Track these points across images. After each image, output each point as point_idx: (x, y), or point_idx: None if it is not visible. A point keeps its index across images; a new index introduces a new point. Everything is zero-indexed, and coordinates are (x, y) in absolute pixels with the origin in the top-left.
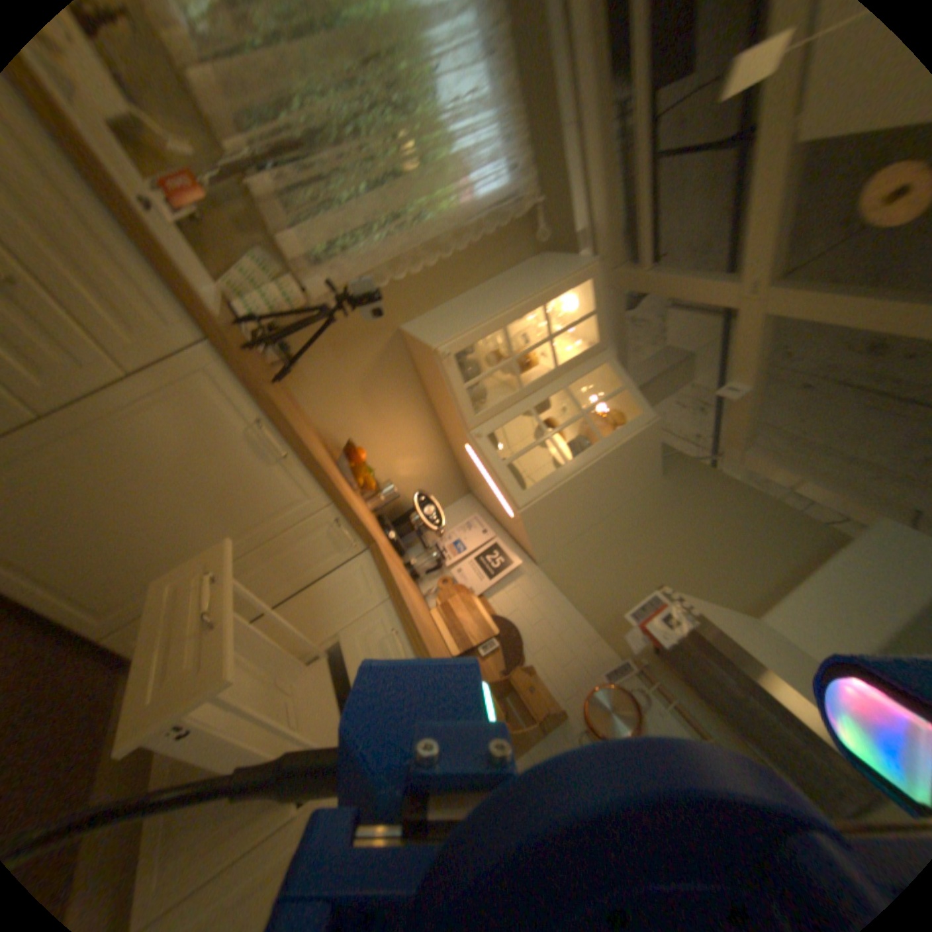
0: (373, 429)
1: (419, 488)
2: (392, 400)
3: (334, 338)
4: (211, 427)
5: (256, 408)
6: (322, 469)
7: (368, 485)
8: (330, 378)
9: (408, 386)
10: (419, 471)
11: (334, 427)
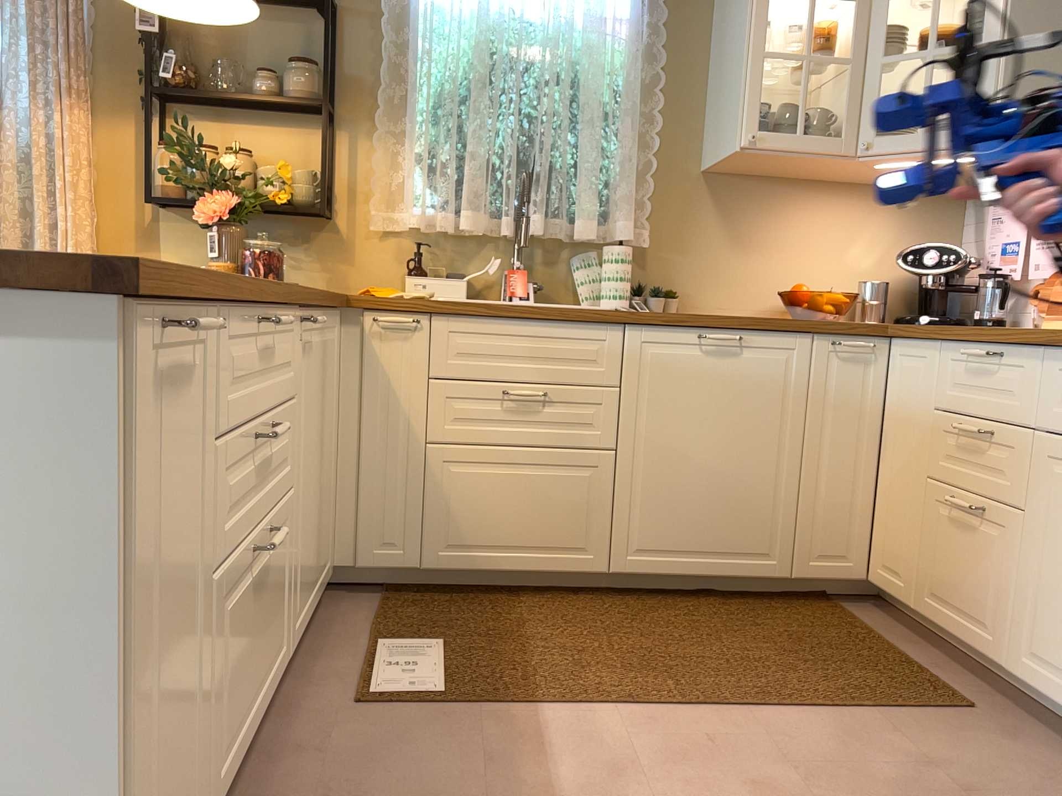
0: (789, 257)
1: (902, 249)
2: (771, 216)
3: (673, 236)
4: (682, 364)
5: (688, 324)
6: (774, 317)
7: (838, 298)
8: (708, 265)
9: (767, 190)
10: (880, 237)
11: (758, 294)
